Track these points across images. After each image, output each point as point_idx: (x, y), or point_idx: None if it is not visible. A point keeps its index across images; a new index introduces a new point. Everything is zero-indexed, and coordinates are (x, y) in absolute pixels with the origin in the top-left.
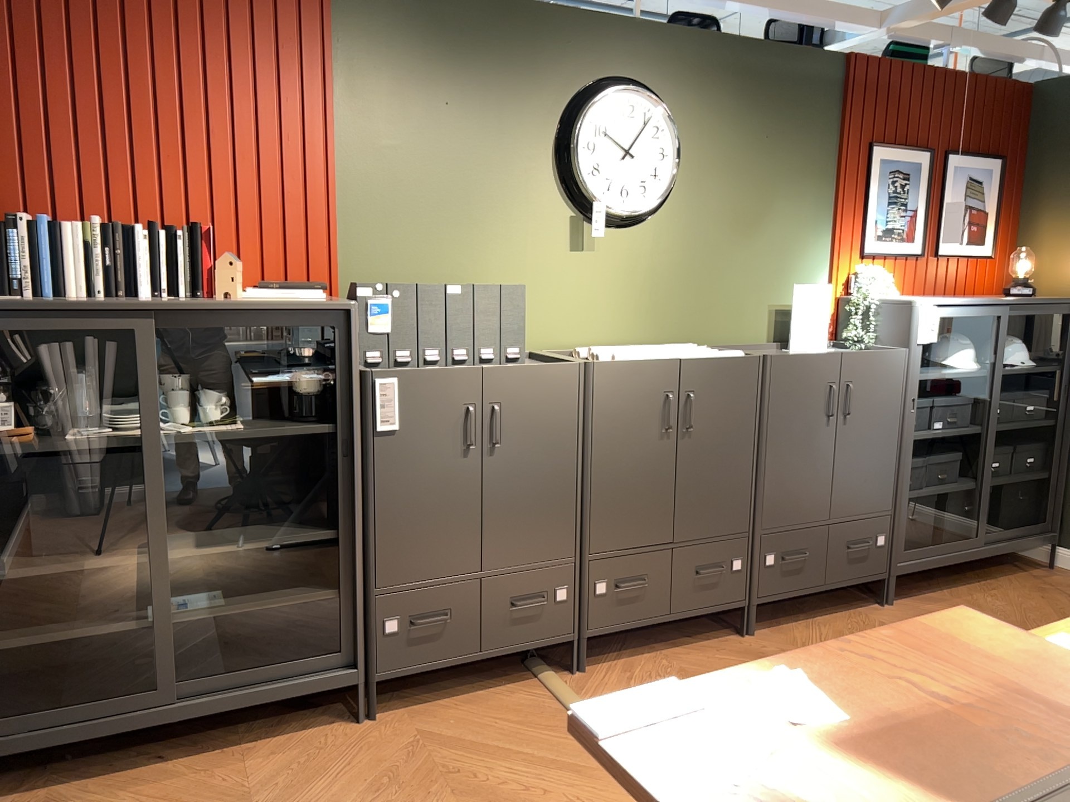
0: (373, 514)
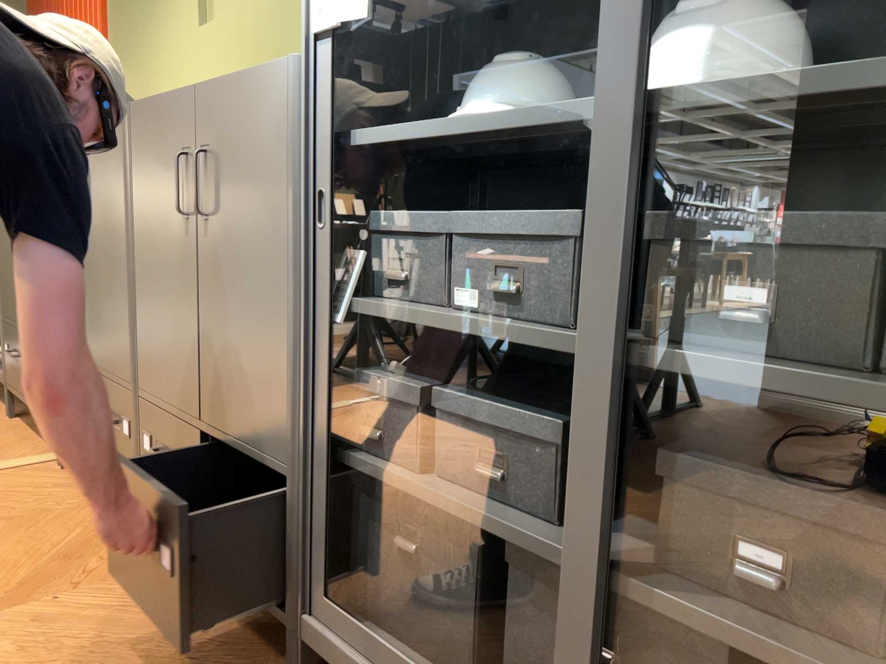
0: None
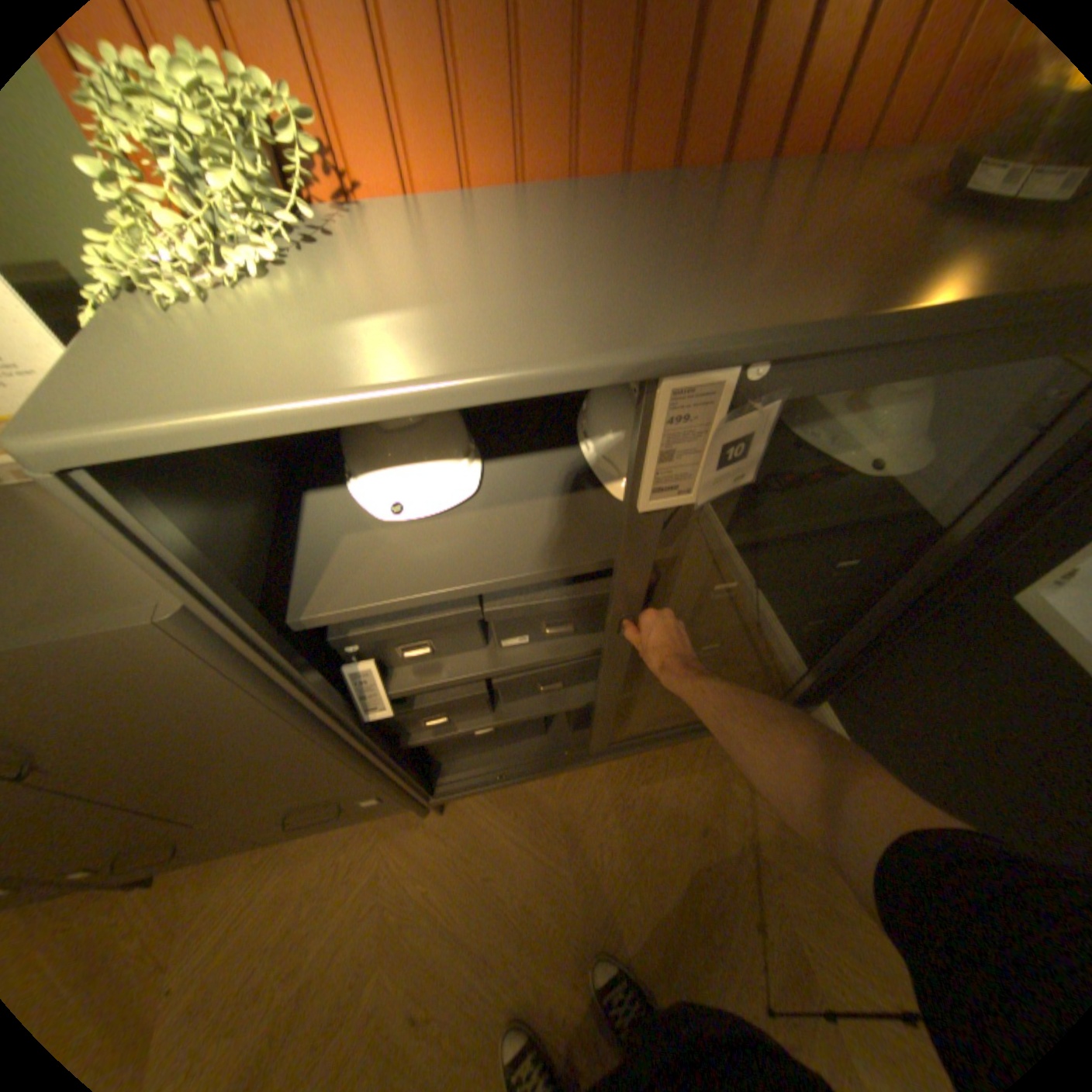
0: None
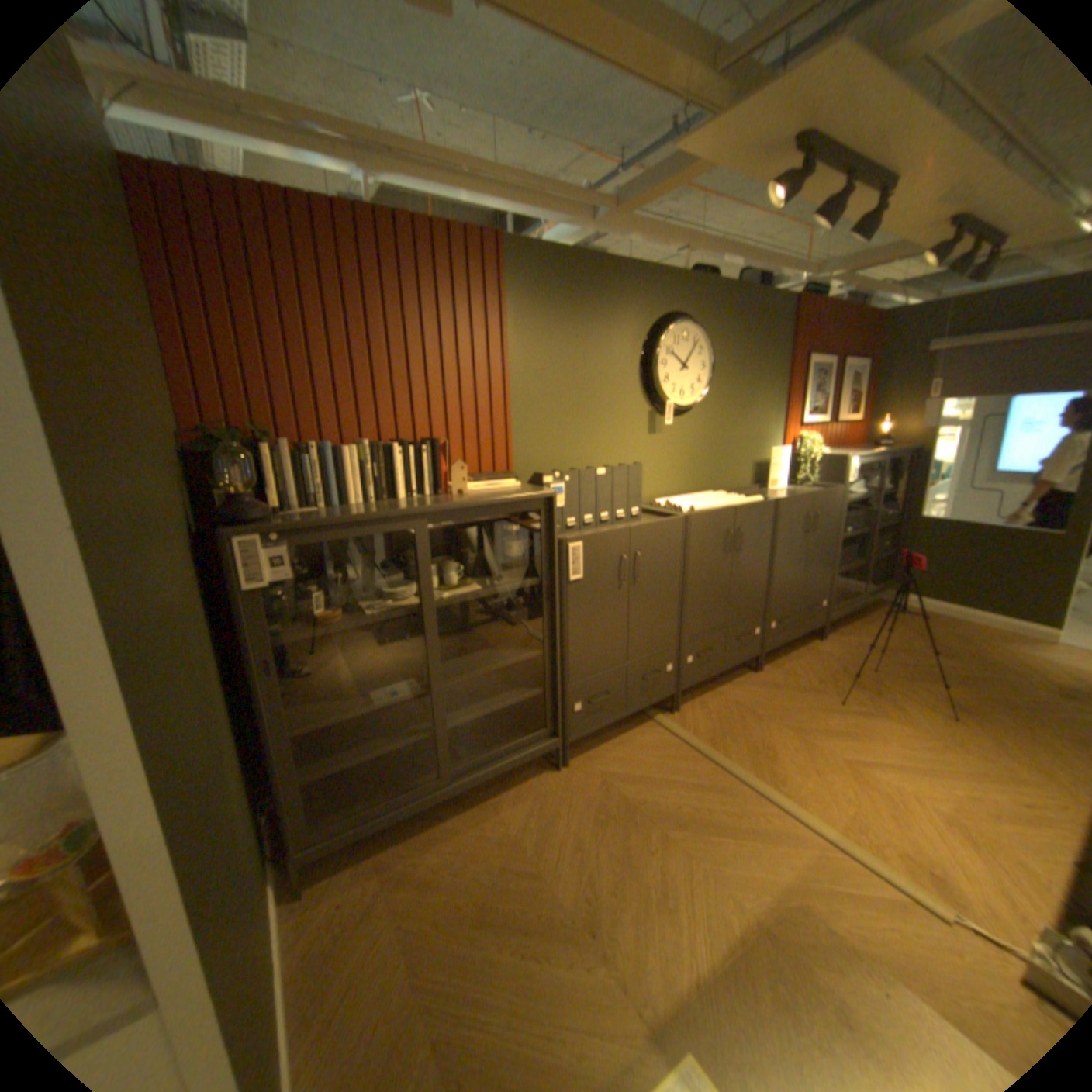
0: (568, 637)
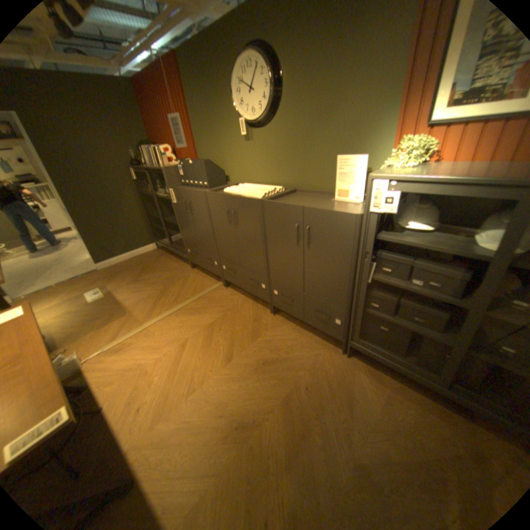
0: (179, 223)
